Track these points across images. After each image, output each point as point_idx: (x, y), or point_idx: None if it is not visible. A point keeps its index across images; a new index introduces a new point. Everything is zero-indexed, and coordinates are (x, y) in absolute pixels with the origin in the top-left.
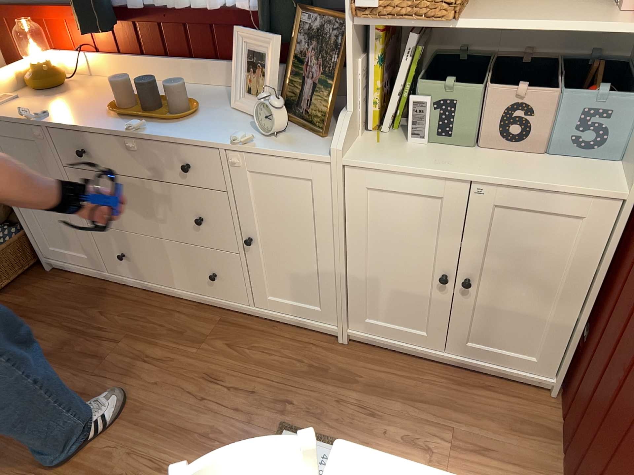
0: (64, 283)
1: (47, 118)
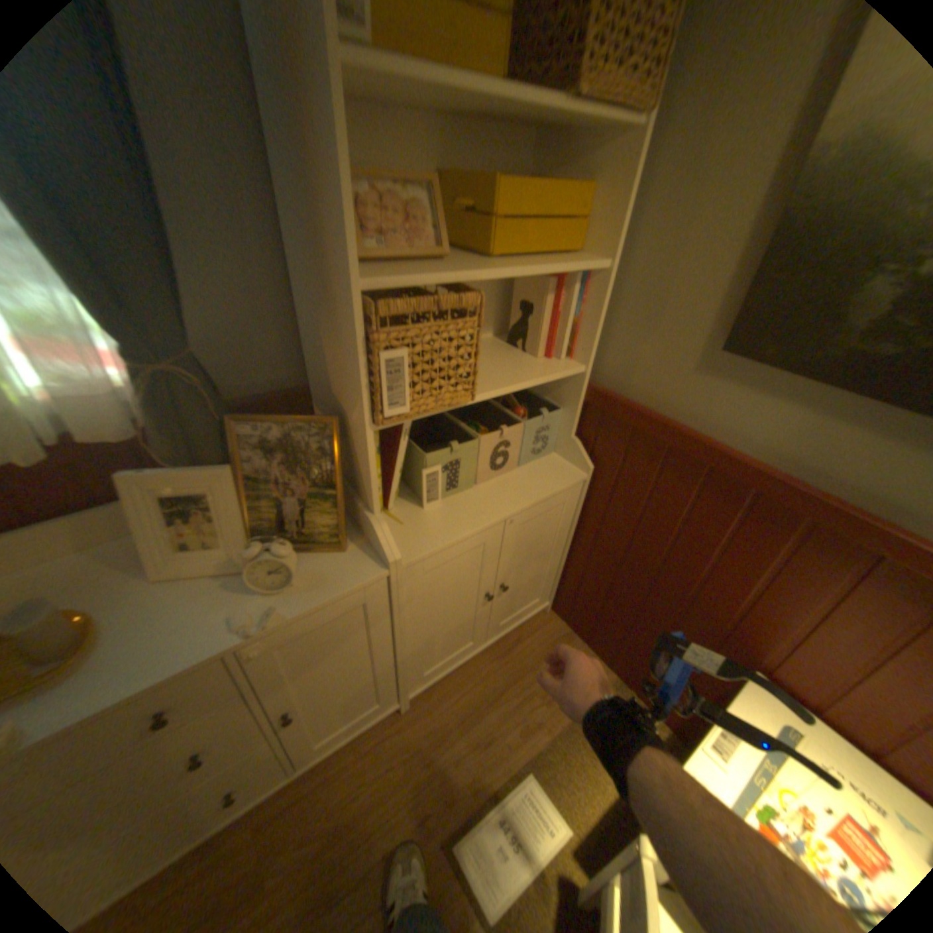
0: None
1: None
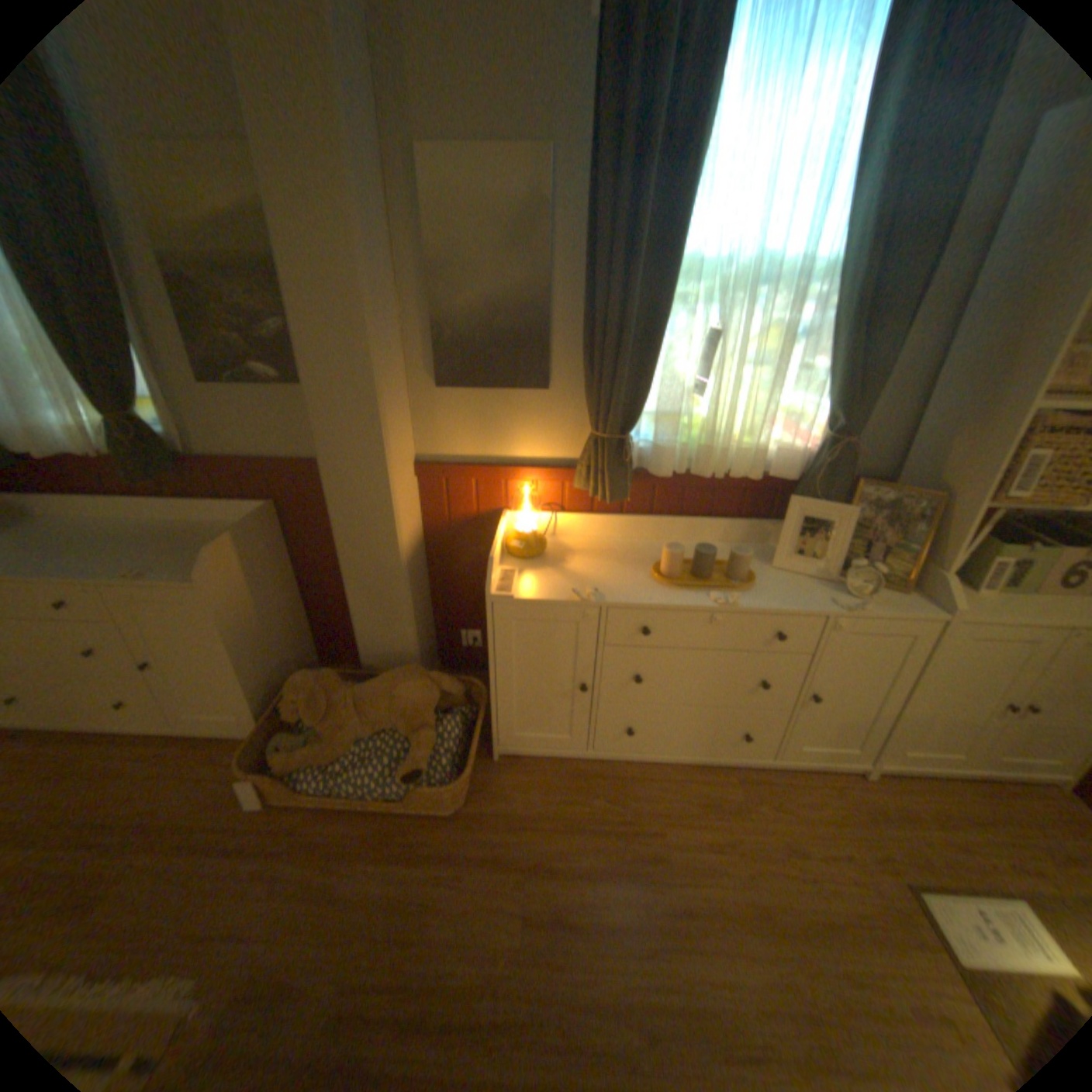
0: (523, 775)
1: (597, 593)
